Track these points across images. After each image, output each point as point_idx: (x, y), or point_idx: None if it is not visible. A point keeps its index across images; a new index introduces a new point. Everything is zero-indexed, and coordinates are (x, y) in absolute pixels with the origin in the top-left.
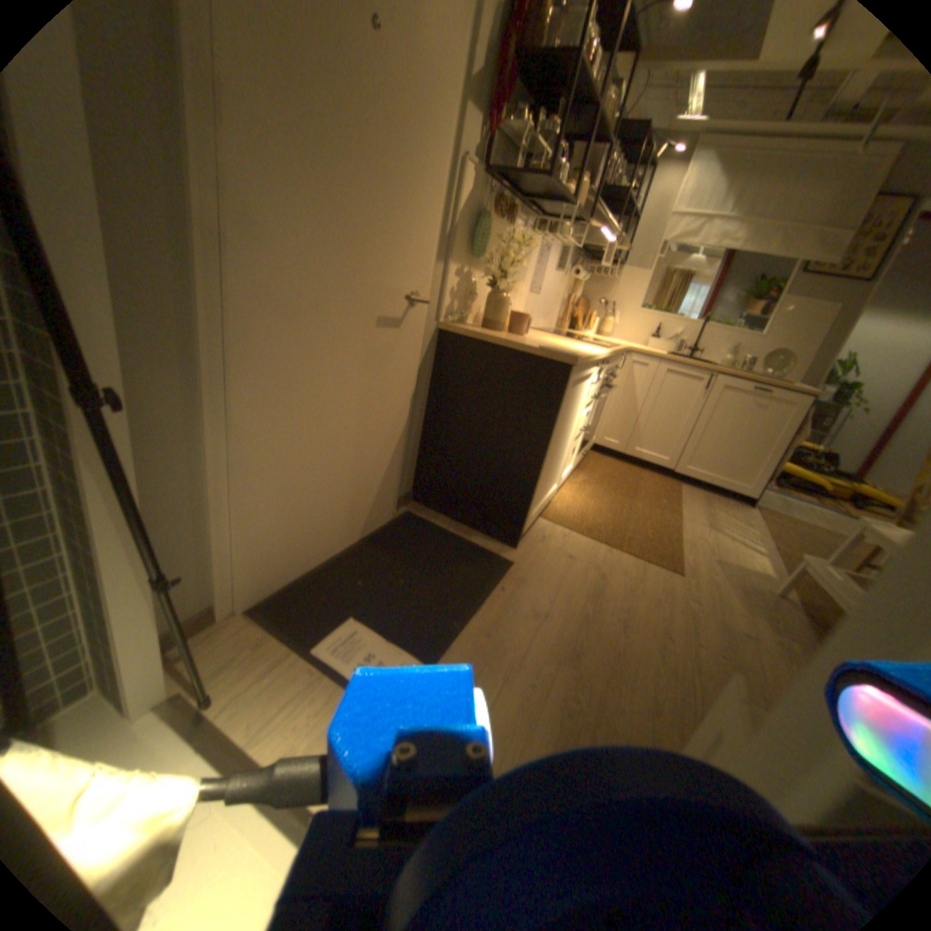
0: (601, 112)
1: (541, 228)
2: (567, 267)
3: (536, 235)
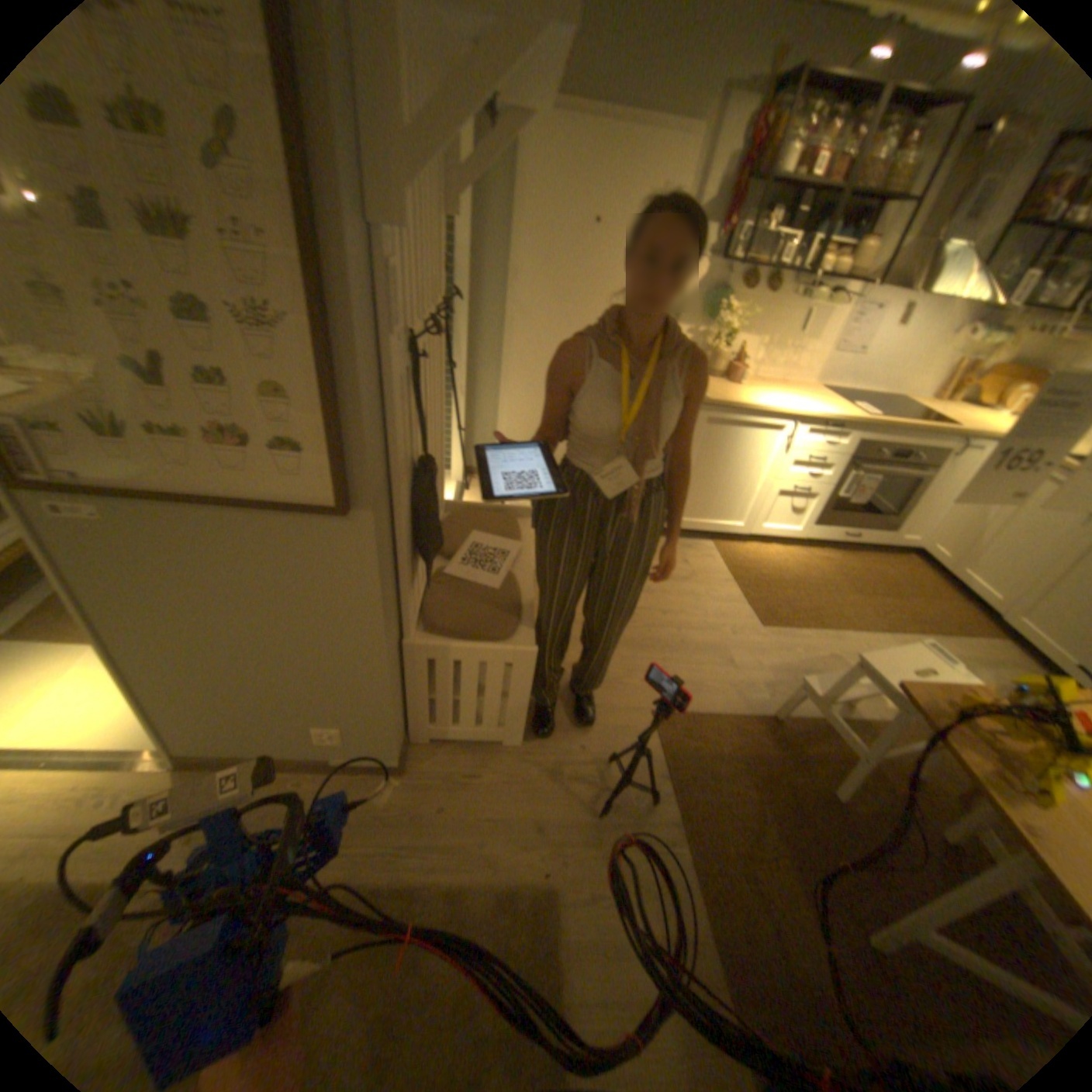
0: (835, 185)
1: (812, 283)
2: (904, 317)
3: (800, 291)
